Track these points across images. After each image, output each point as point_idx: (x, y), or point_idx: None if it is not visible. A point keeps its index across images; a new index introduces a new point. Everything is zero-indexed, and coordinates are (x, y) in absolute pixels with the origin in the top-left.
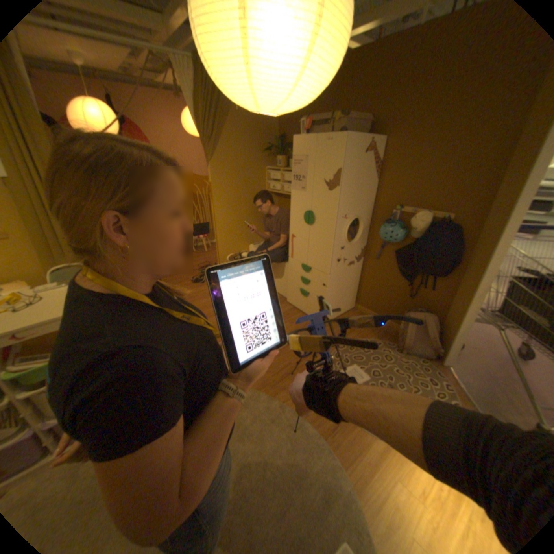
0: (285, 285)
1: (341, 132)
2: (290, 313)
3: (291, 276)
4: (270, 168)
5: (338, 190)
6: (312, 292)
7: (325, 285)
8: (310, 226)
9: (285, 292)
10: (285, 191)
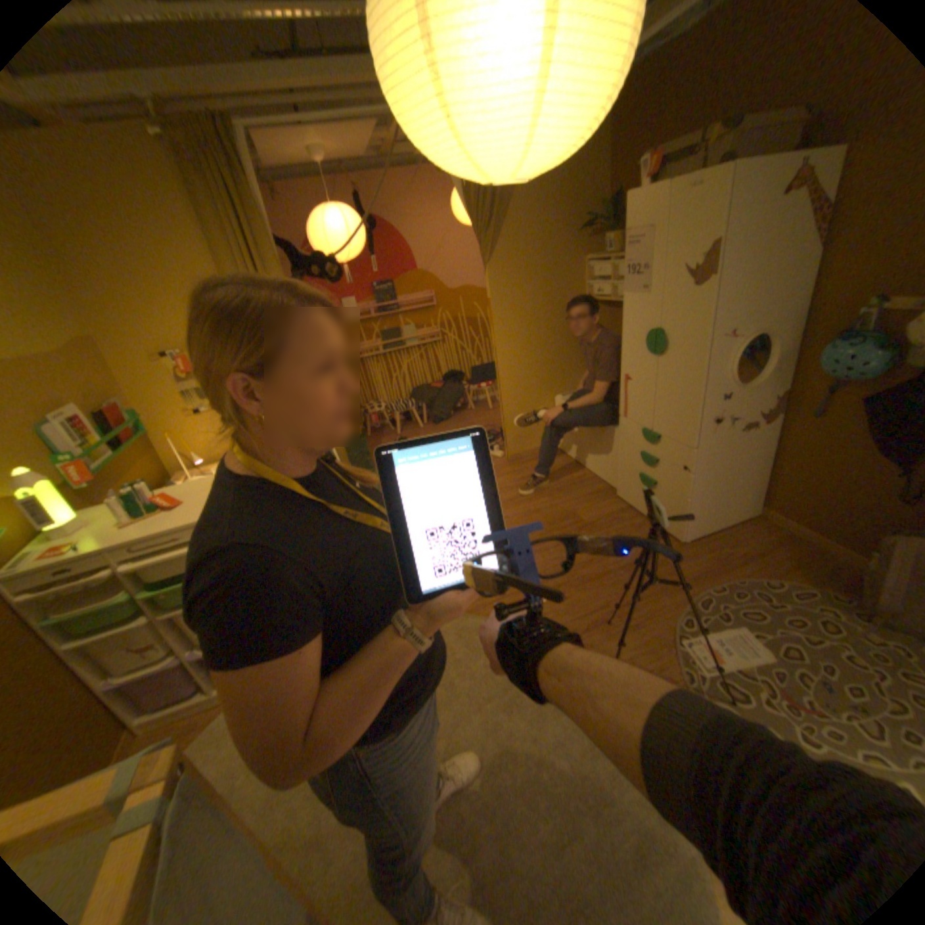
0: (615, 466)
1: (721, 164)
2: (620, 517)
3: (623, 450)
4: (592, 258)
5: (714, 283)
6: (663, 480)
7: (687, 468)
8: (659, 358)
9: (614, 478)
10: (620, 295)
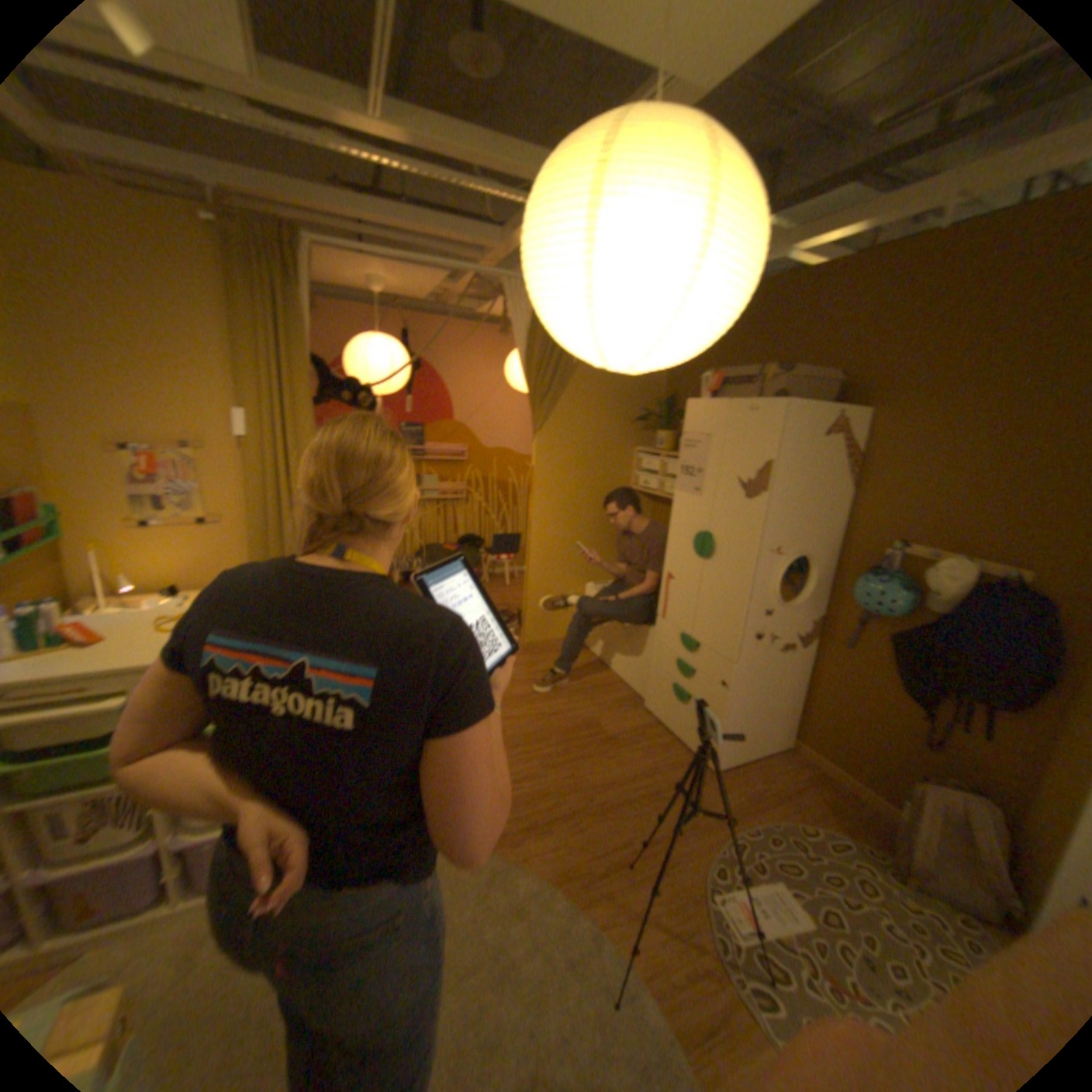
0: (645, 672)
1: (776, 398)
2: (647, 733)
3: (658, 655)
4: (642, 451)
5: (764, 499)
6: (699, 695)
7: (726, 685)
8: (705, 562)
9: (643, 687)
10: (666, 492)
